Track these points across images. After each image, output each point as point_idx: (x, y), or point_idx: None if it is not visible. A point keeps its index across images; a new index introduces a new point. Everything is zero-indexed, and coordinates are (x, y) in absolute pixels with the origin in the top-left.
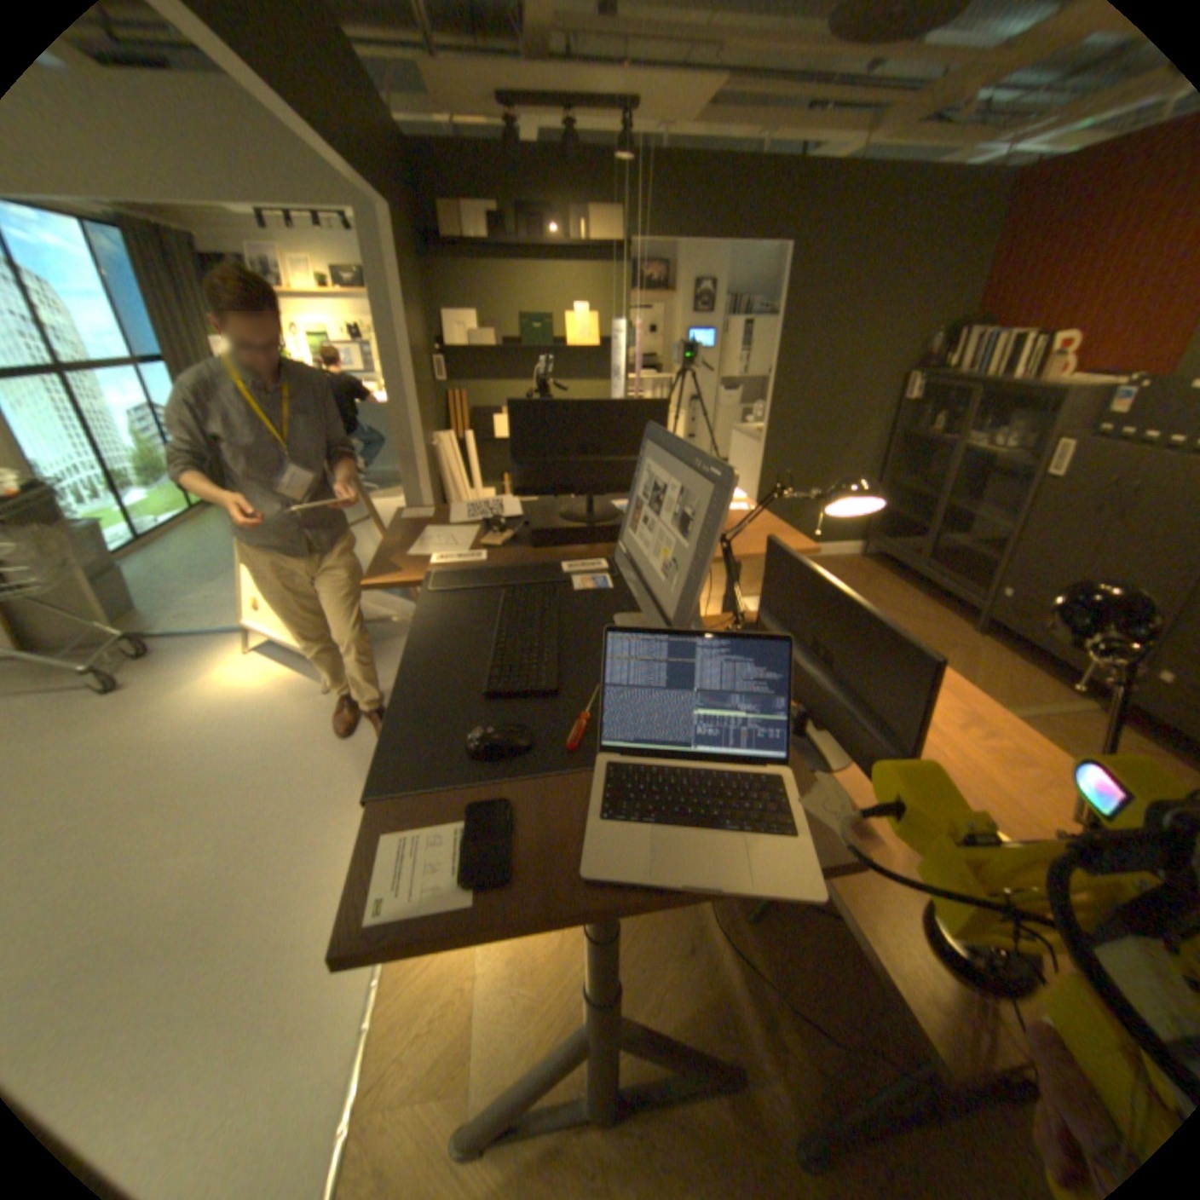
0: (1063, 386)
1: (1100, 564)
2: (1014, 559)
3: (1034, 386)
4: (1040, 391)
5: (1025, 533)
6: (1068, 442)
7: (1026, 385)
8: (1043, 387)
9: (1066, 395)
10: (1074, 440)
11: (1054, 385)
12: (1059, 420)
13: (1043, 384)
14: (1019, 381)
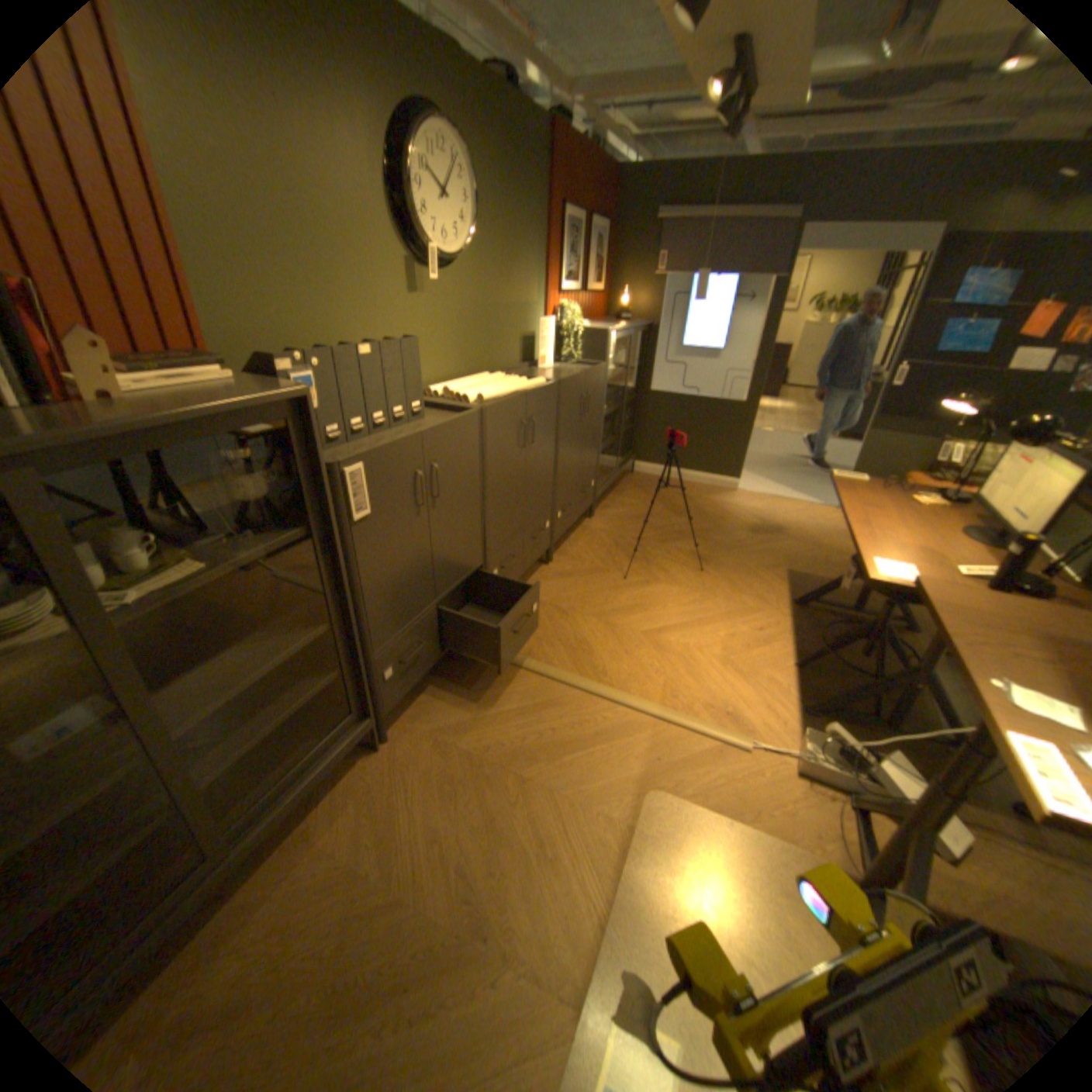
0: (292, 389)
1: (438, 554)
2: (371, 641)
3: (233, 405)
4: (230, 415)
5: (365, 607)
6: (353, 467)
7: (210, 410)
8: (255, 401)
9: (286, 403)
10: (355, 460)
11: (273, 393)
12: (306, 447)
13: (250, 397)
14: (183, 409)
